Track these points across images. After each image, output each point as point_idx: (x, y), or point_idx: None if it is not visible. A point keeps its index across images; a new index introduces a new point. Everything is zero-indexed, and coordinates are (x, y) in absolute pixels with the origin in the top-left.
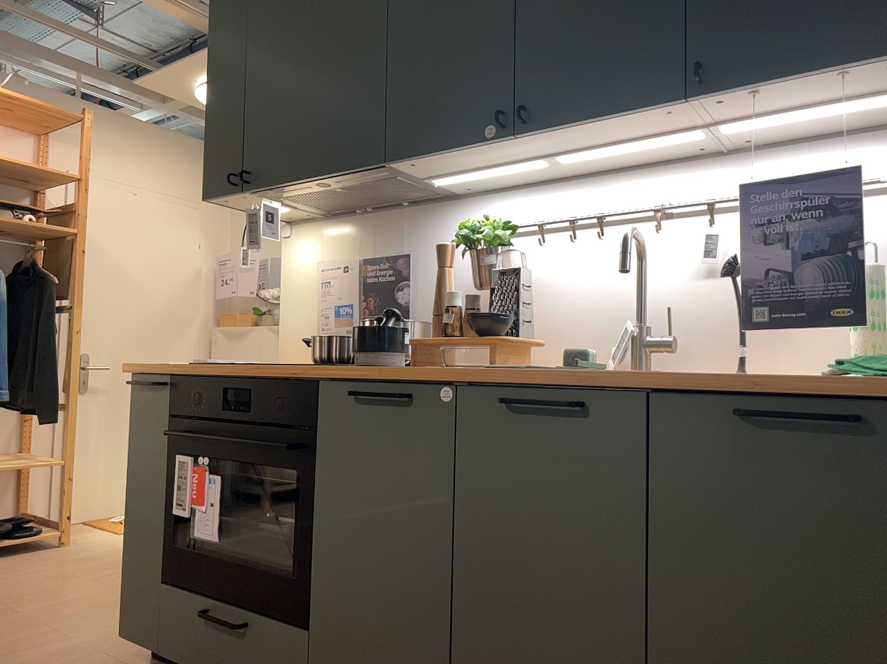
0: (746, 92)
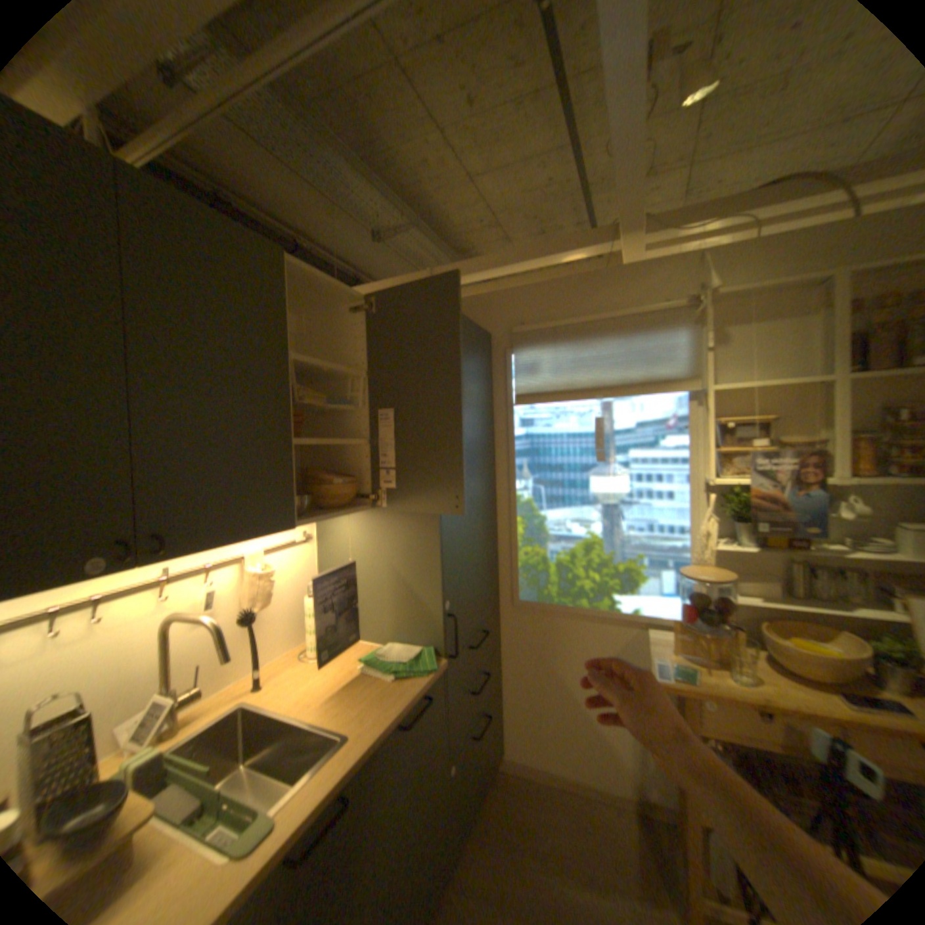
0: (317, 521)
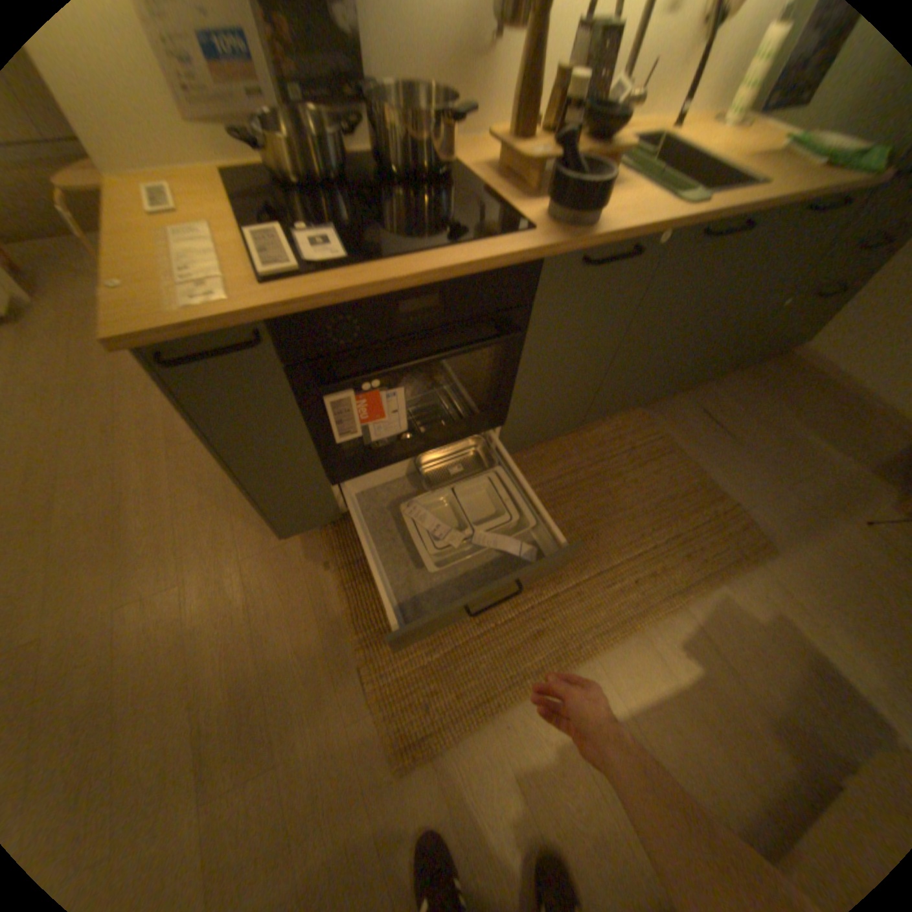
0: None
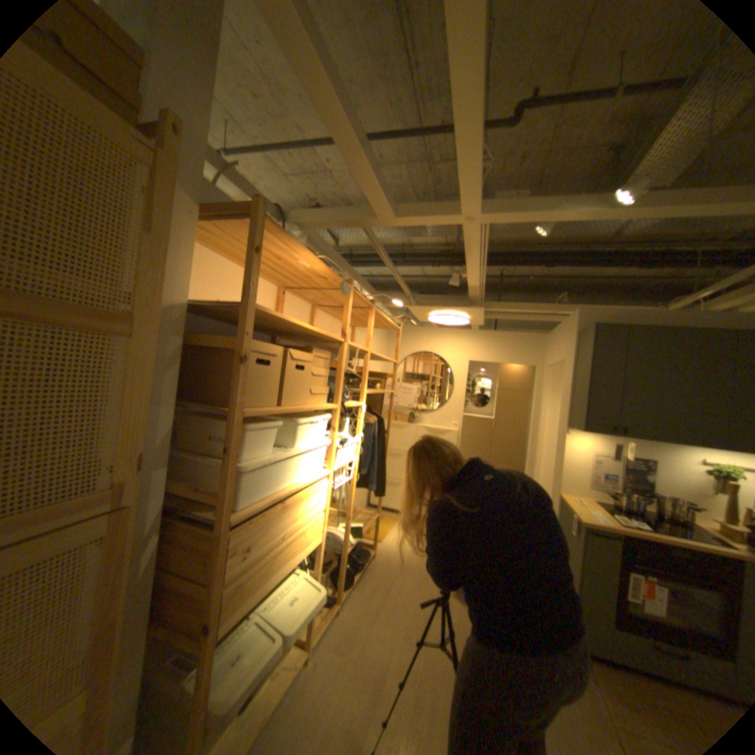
0: None
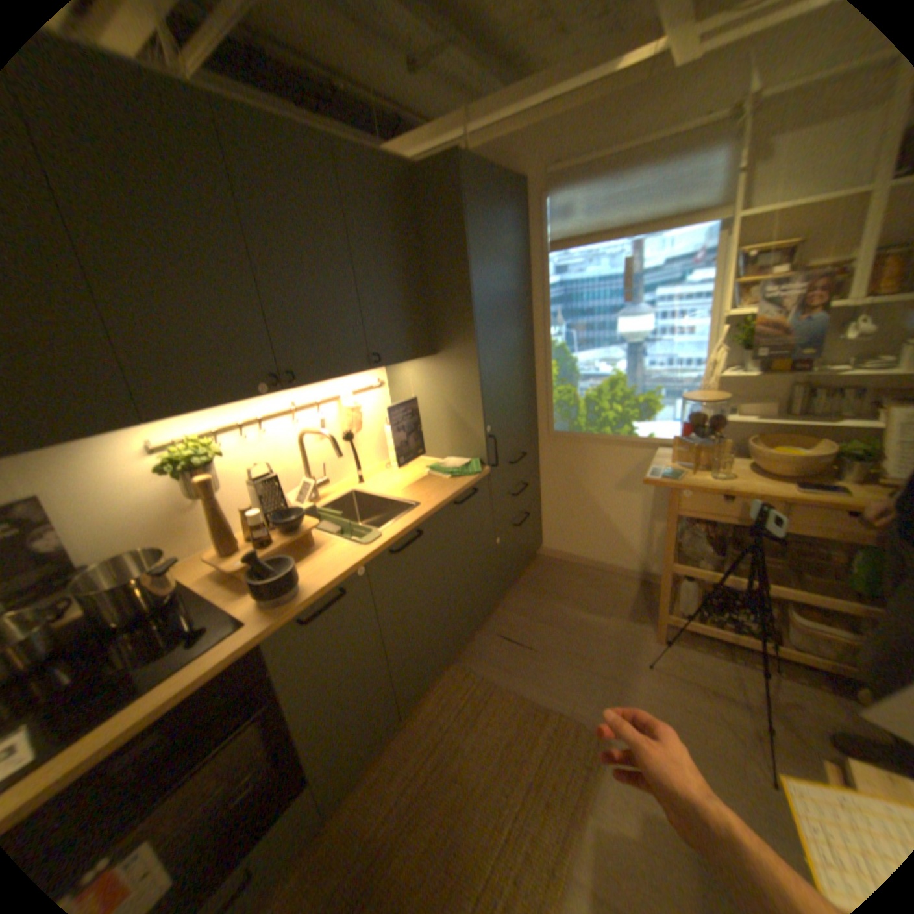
0: (384, 367)
